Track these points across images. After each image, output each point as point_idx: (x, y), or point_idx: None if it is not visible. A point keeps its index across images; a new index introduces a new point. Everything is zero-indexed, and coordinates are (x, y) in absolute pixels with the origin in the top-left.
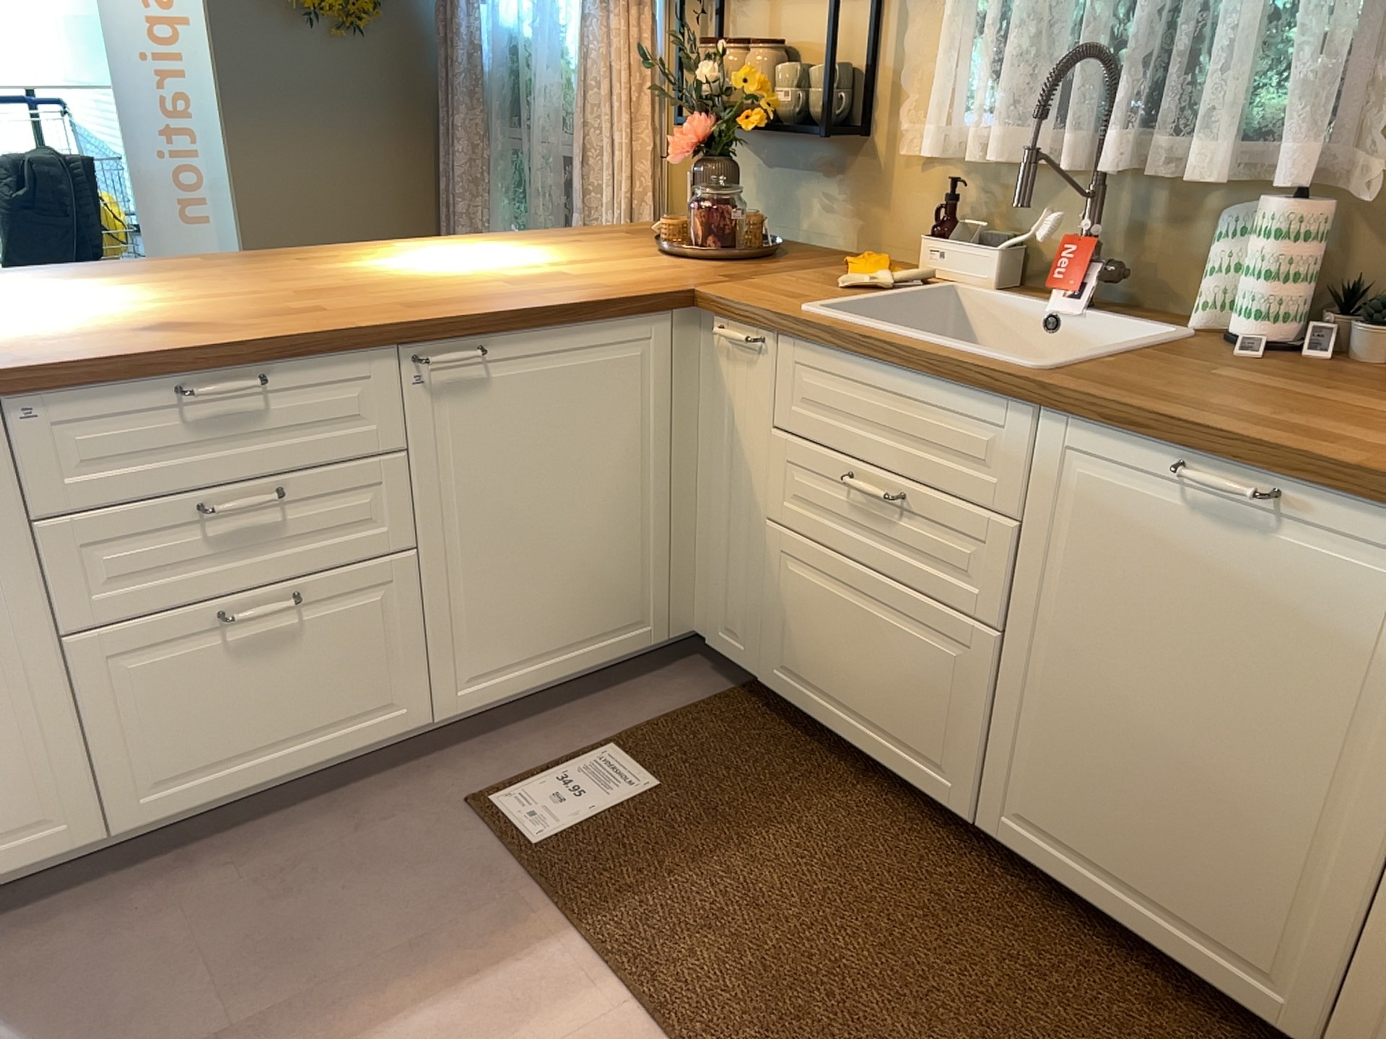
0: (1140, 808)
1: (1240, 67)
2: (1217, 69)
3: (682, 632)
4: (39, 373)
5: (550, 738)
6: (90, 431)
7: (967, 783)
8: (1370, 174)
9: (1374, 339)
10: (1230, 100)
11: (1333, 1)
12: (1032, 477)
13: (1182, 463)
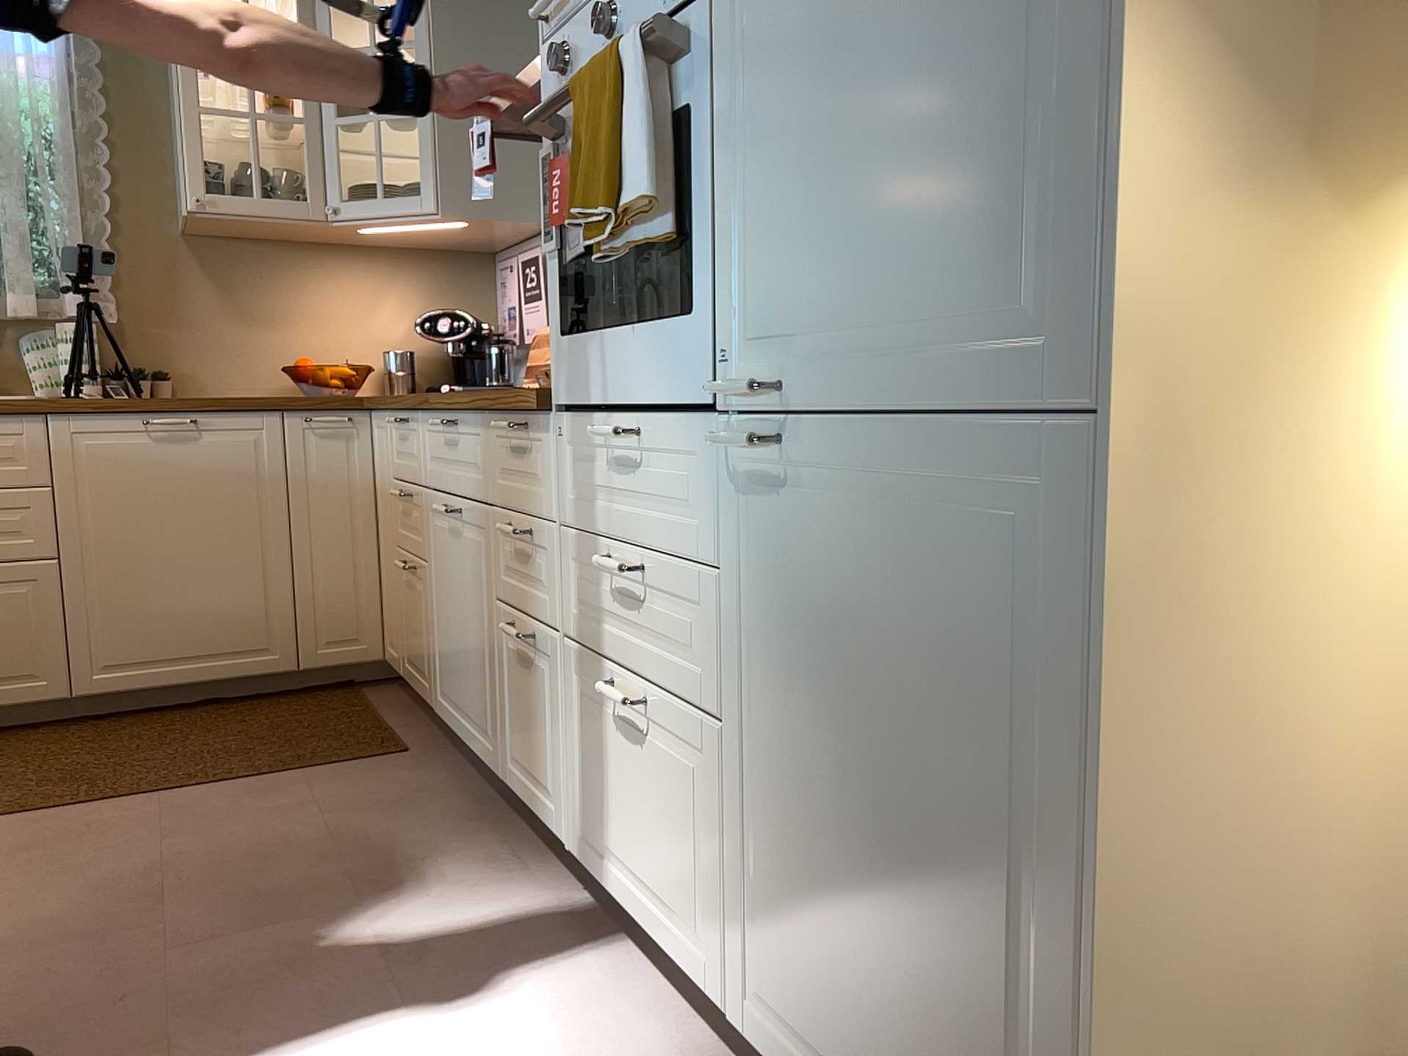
0: (179, 608)
1: (28, 255)
2: (11, 256)
3: None
4: None
5: None
6: None
7: (60, 673)
8: (113, 309)
9: (146, 385)
10: (30, 272)
11: (73, 227)
12: (52, 458)
13: (146, 420)
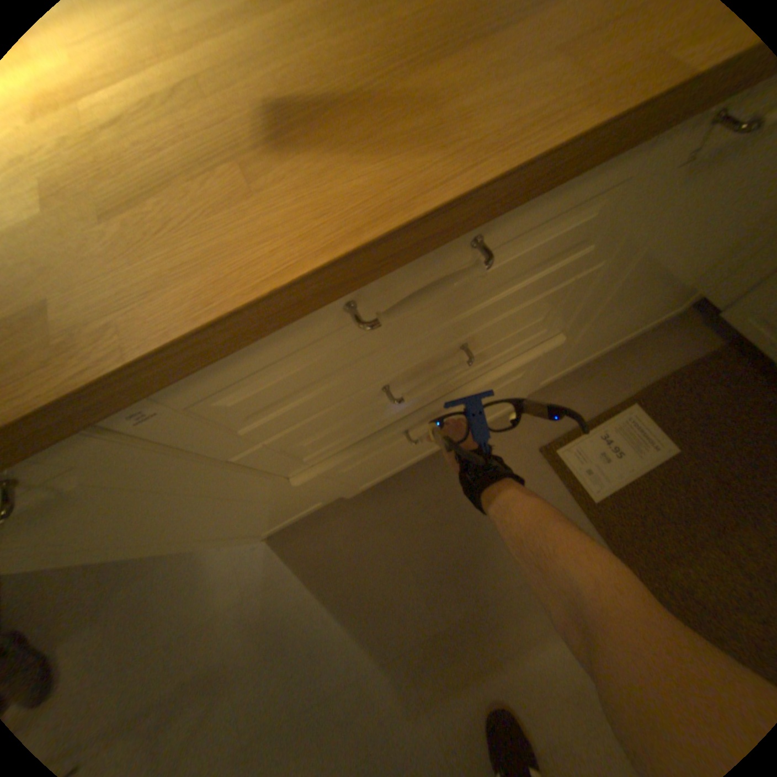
0: None
1: None
2: None
3: (699, 300)
4: (96, 385)
5: (589, 391)
6: (238, 392)
7: None
8: None
9: None
10: None
11: None
12: None
13: None
